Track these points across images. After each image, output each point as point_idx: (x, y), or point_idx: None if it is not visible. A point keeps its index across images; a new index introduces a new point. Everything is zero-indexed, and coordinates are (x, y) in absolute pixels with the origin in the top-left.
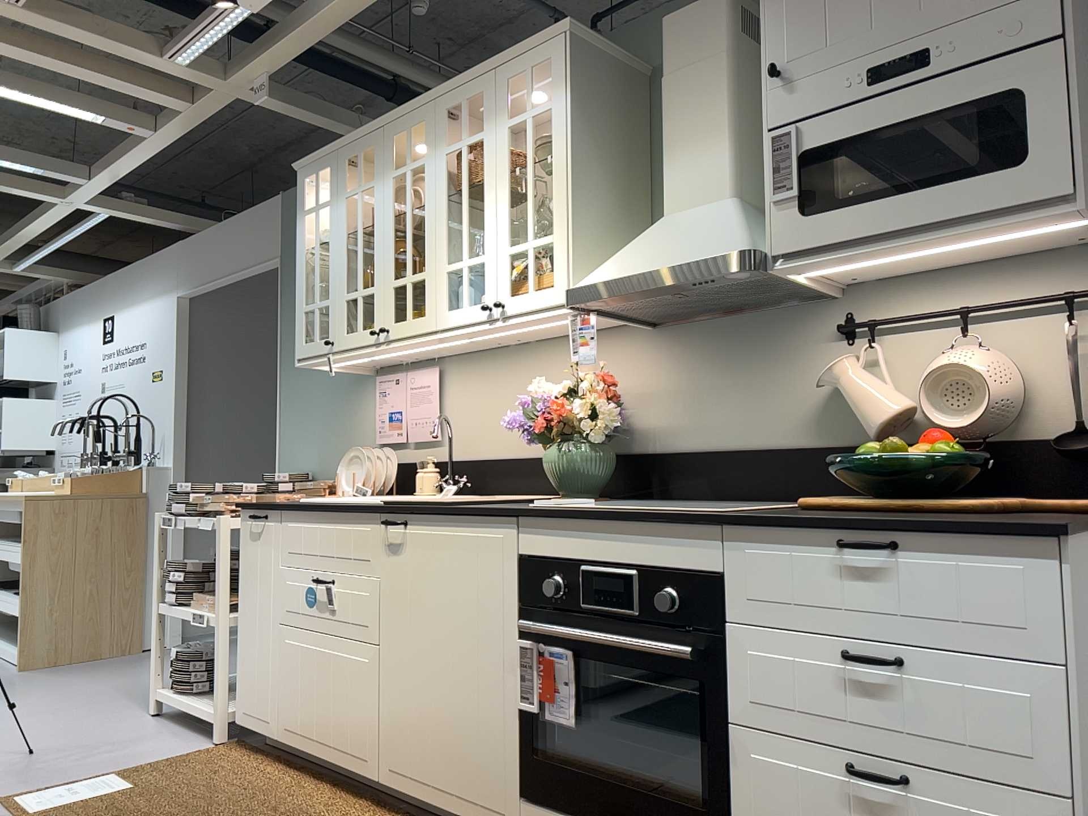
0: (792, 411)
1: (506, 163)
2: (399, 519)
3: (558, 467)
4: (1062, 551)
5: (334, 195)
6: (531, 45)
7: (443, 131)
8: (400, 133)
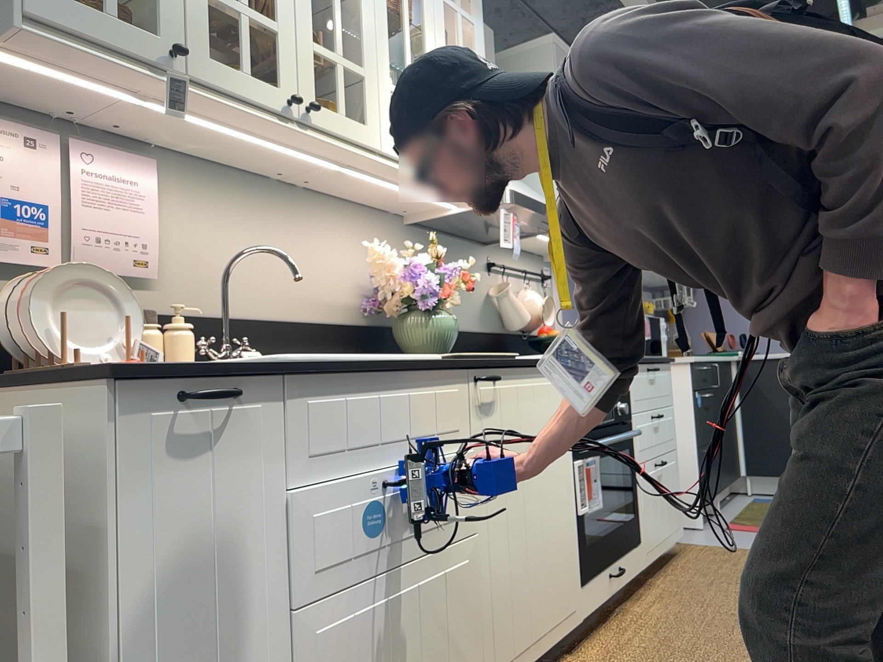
0: (474, 308)
1: (445, 34)
2: (490, 375)
3: (442, 332)
4: (672, 367)
5: None
6: None
7: None
8: None
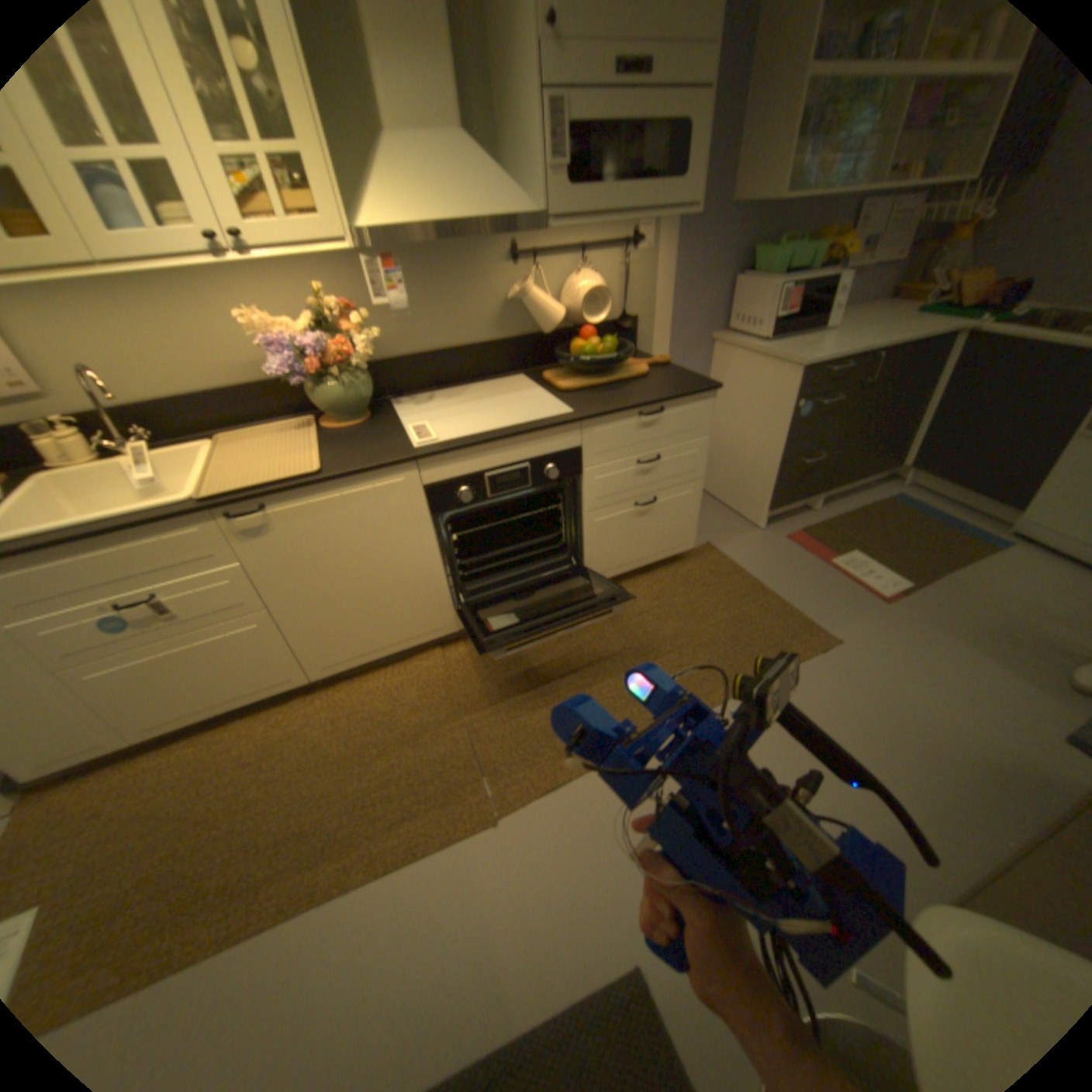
0: (482, 318)
1: None
2: (253, 507)
3: (339, 401)
4: (715, 396)
5: None
6: None
7: None
8: None
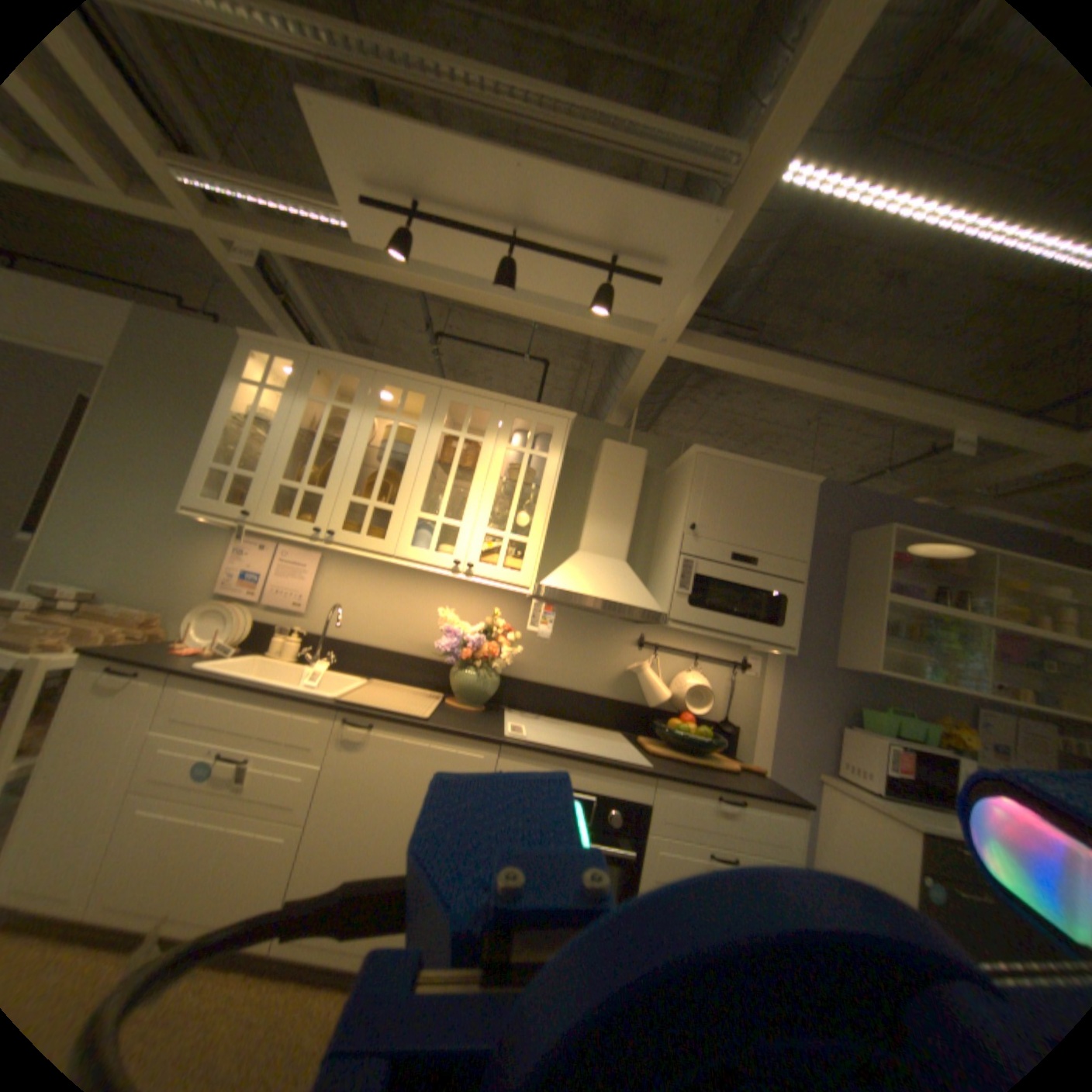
0: (601, 676)
1: (499, 472)
2: (364, 723)
3: (468, 686)
4: (808, 817)
5: (292, 389)
6: (542, 410)
7: (443, 415)
8: (394, 388)
